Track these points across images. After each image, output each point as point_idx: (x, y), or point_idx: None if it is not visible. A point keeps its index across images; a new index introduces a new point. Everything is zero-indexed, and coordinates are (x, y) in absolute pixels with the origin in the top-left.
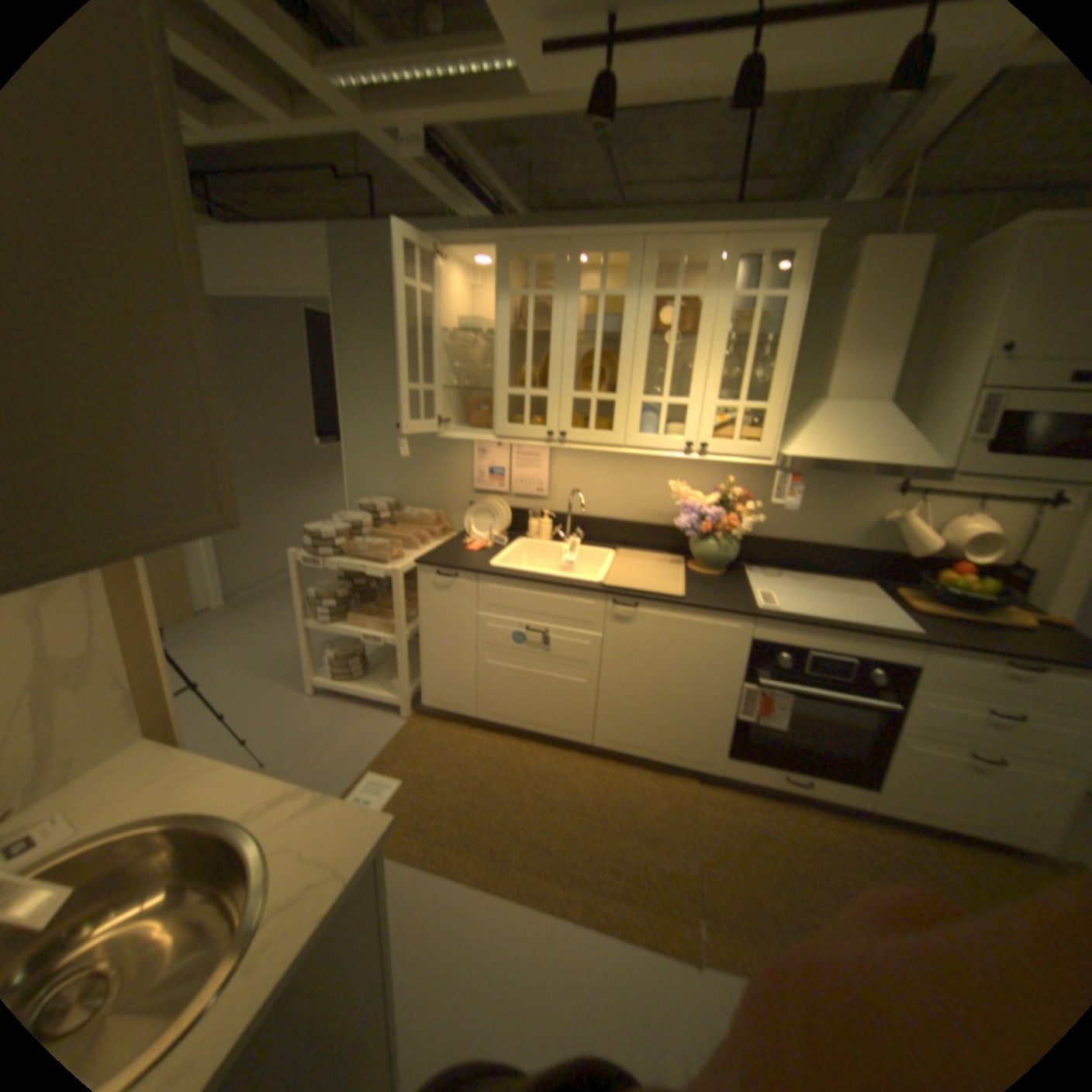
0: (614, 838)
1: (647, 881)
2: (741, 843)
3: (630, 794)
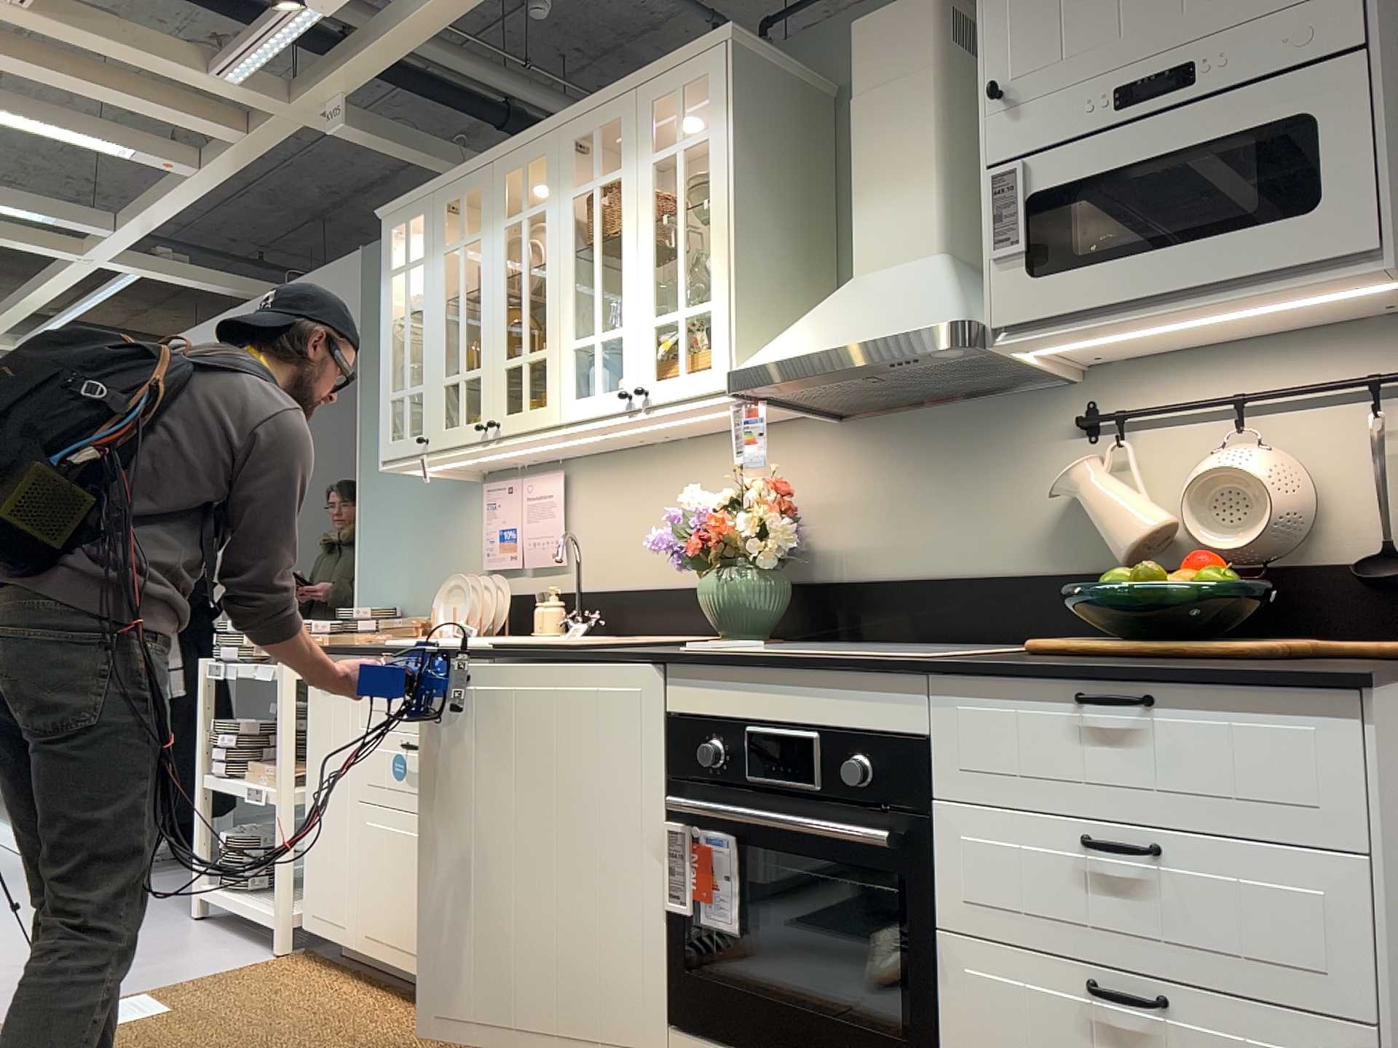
0: None
1: None
2: None
3: None
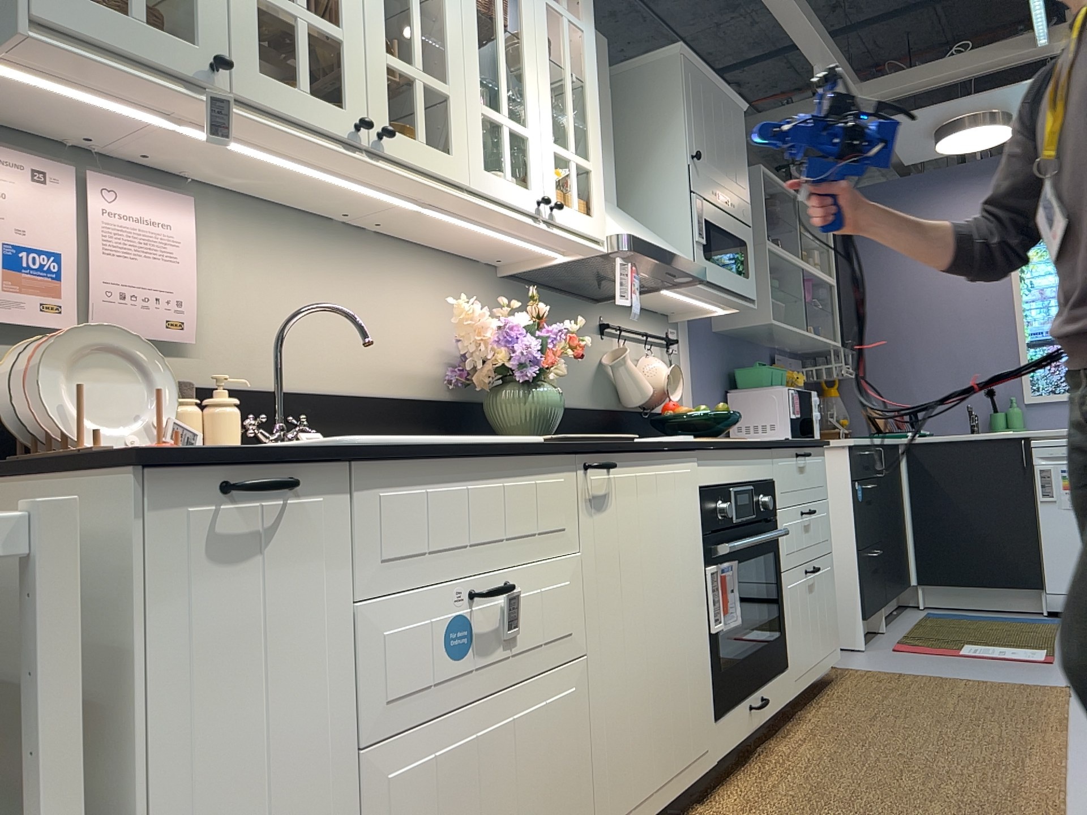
0: None
1: None
2: (813, 809)
3: None
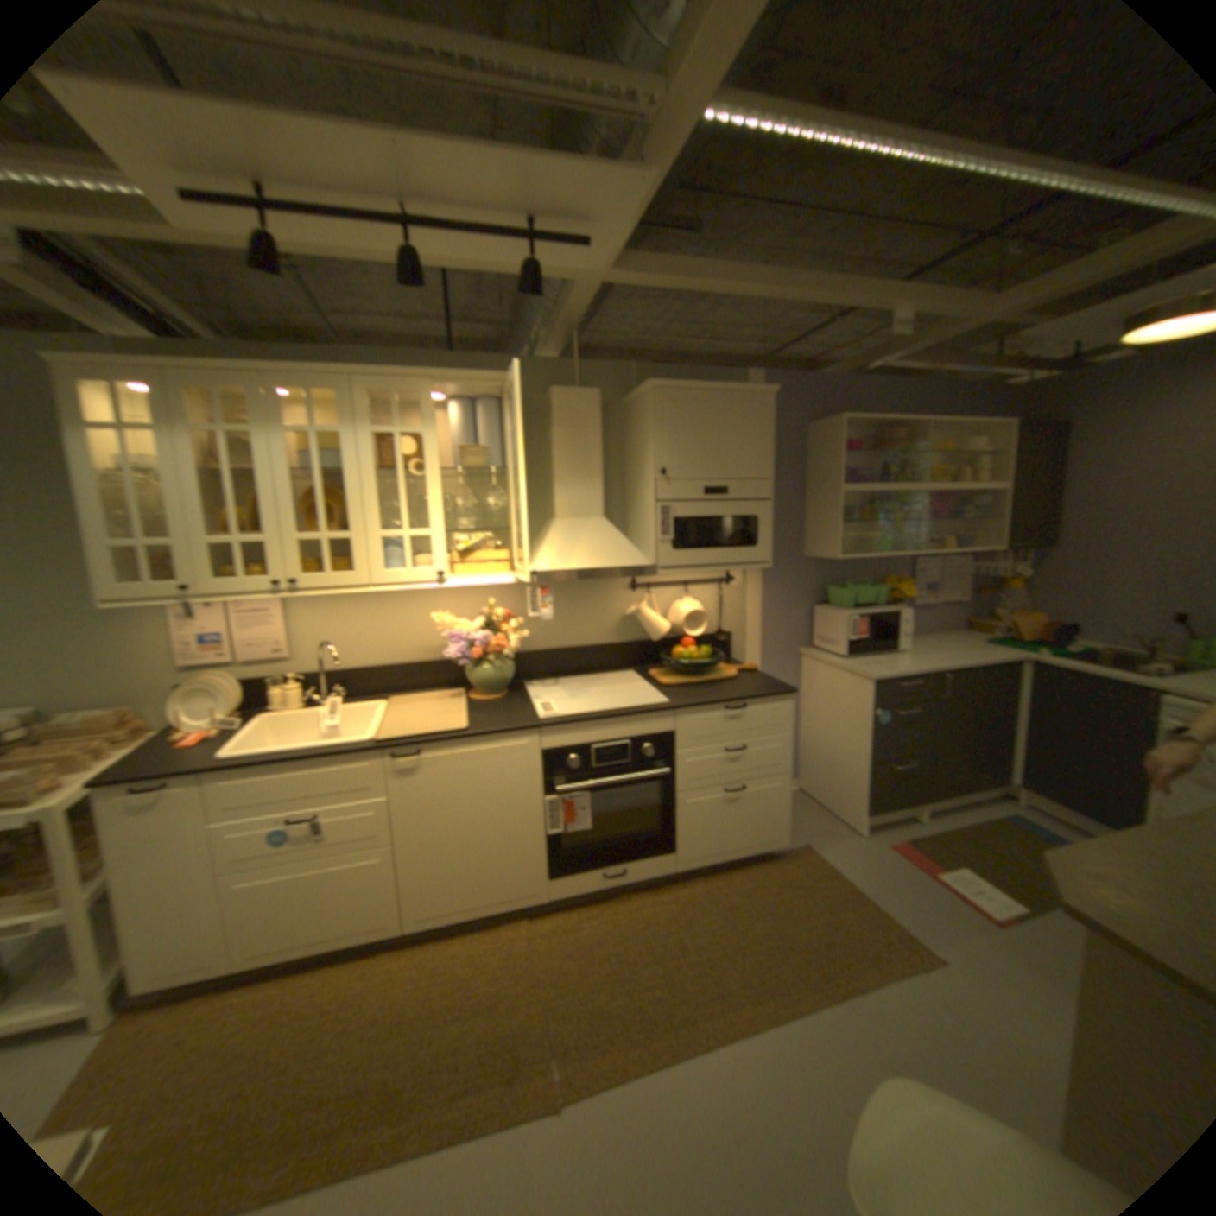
0: (435, 1028)
1: (479, 1055)
2: (567, 960)
3: (447, 969)
